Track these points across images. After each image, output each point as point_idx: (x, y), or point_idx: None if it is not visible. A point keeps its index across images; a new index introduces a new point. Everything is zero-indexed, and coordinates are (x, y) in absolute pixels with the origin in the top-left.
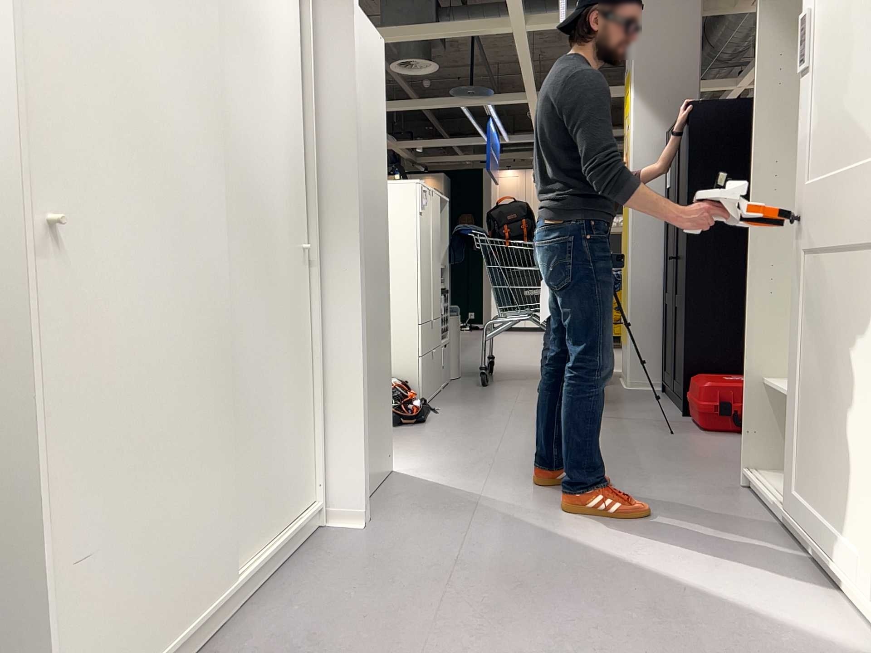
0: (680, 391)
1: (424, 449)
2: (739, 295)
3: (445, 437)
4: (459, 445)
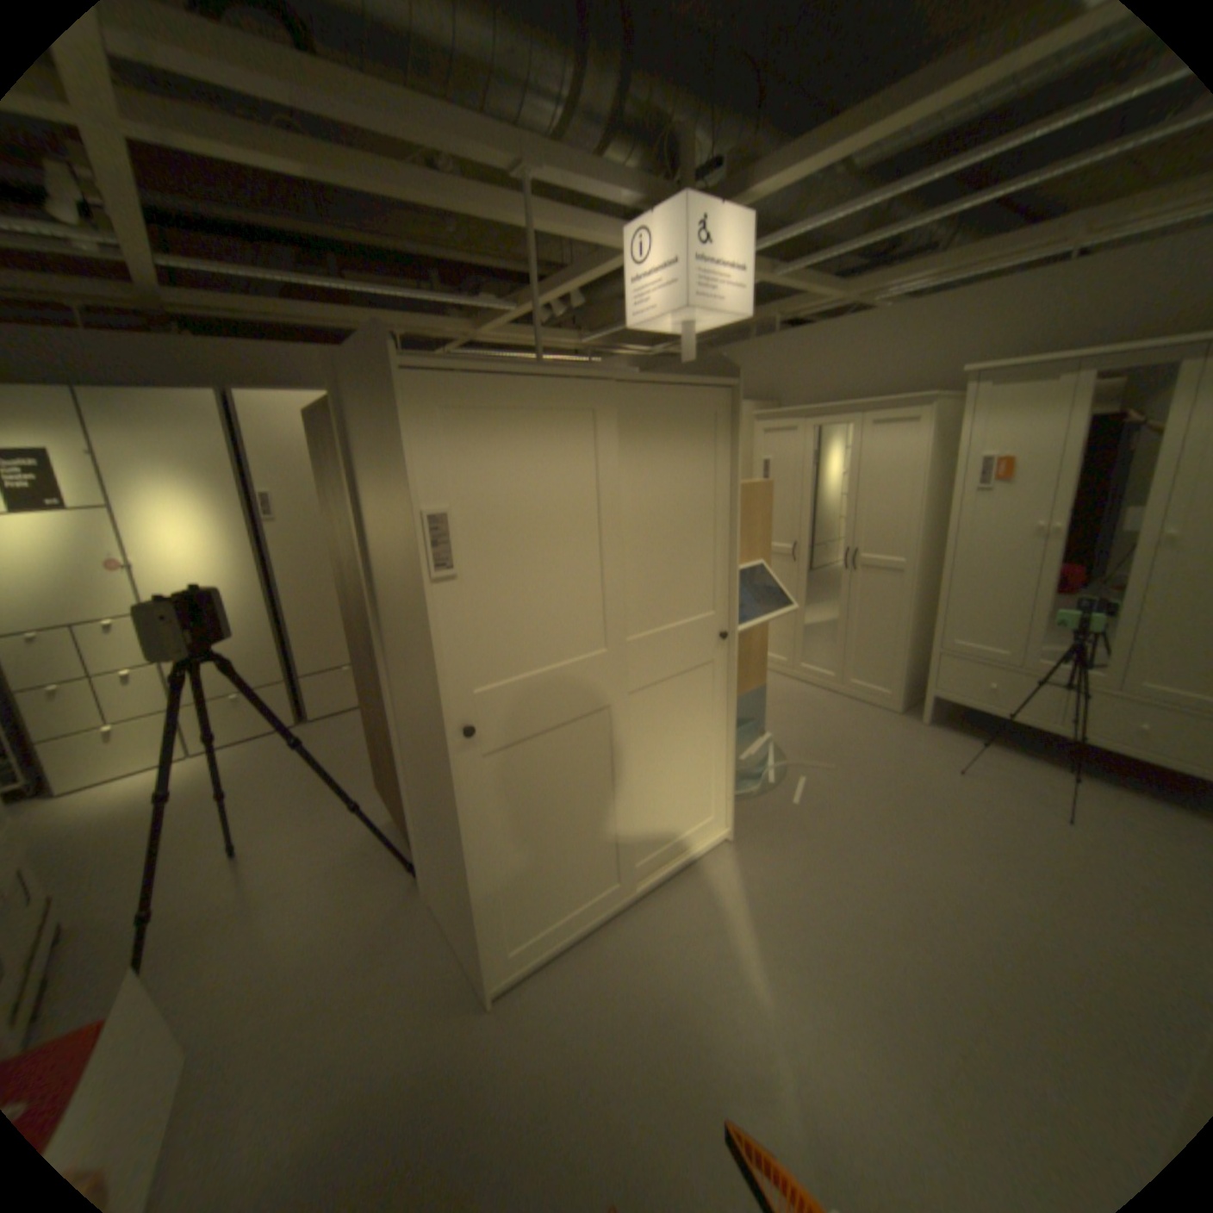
0: None
1: None
2: None
3: None
4: None
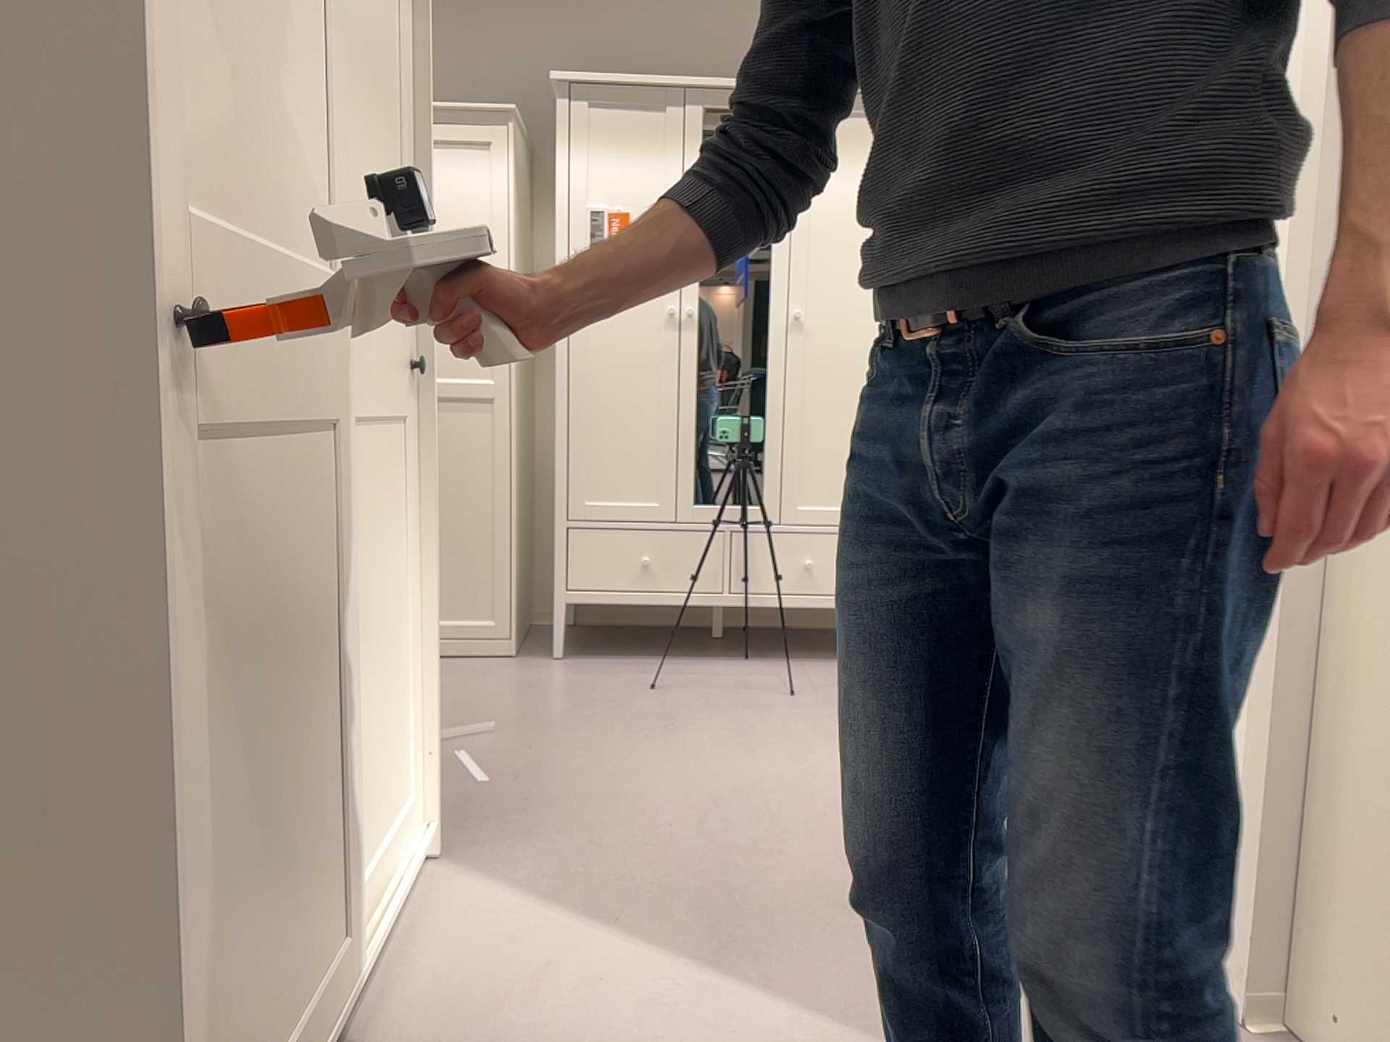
0: None
1: None
2: None
3: None
4: None
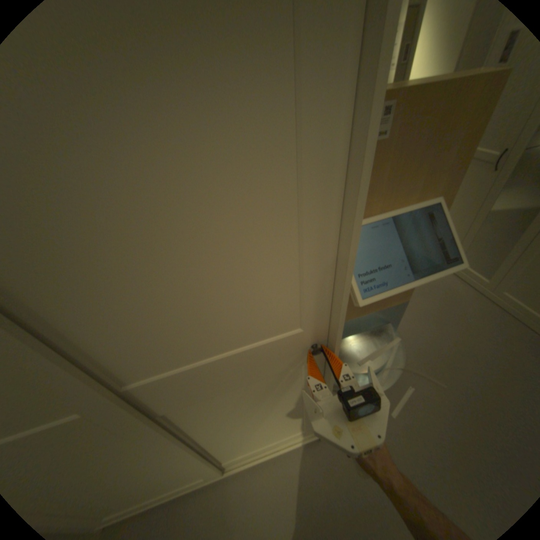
0: None
1: None
2: None
3: None
4: None
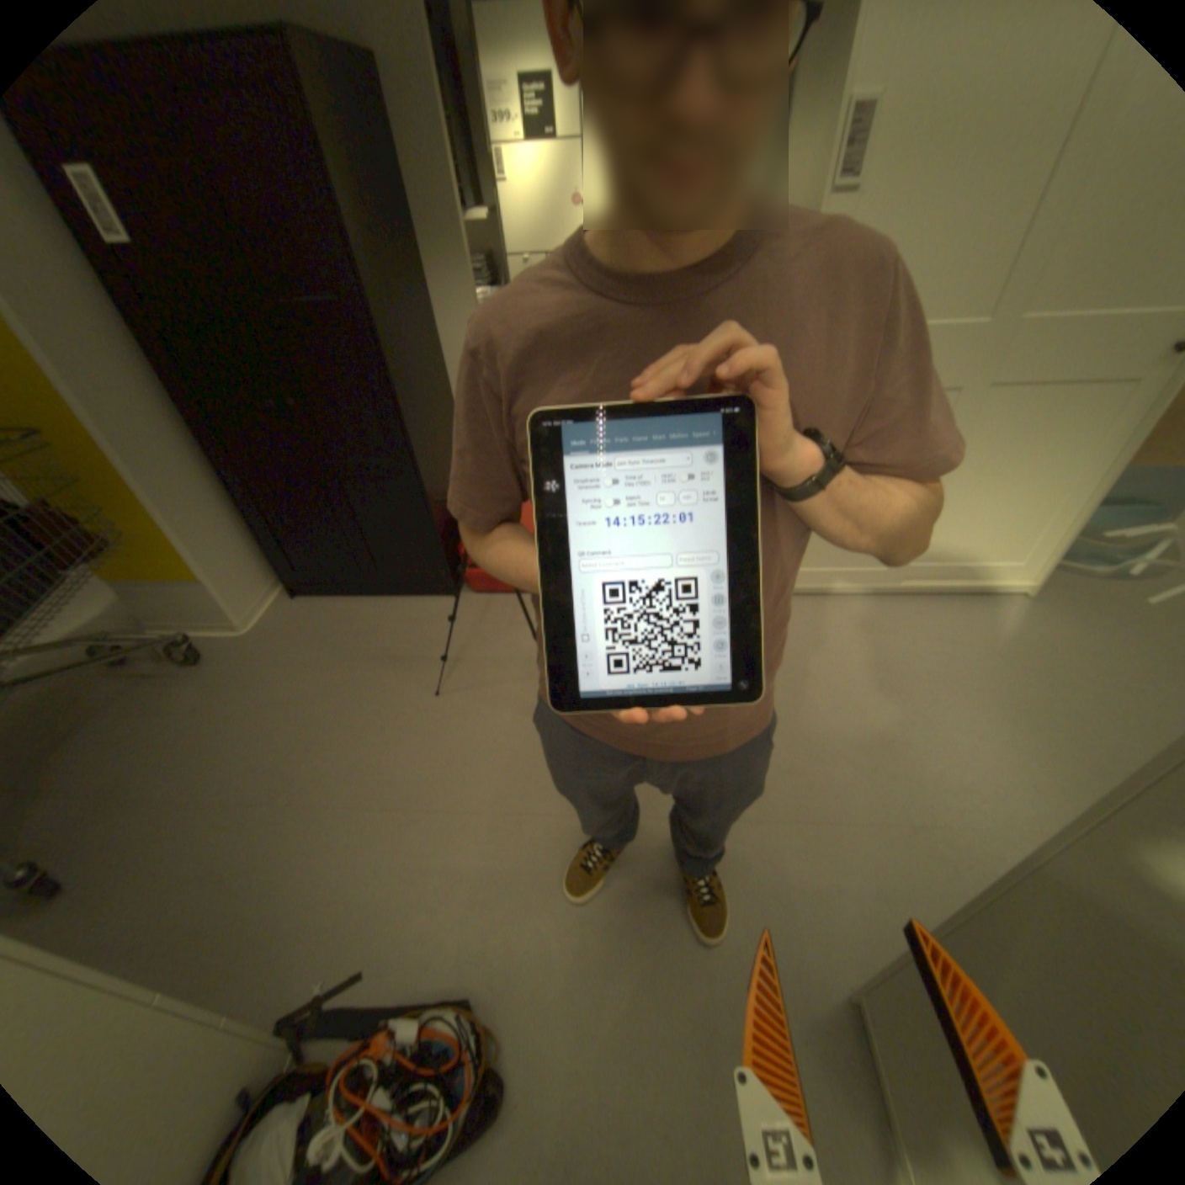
0: (449, 577)
1: (694, 960)
2: (438, 425)
3: (595, 929)
4: (653, 890)
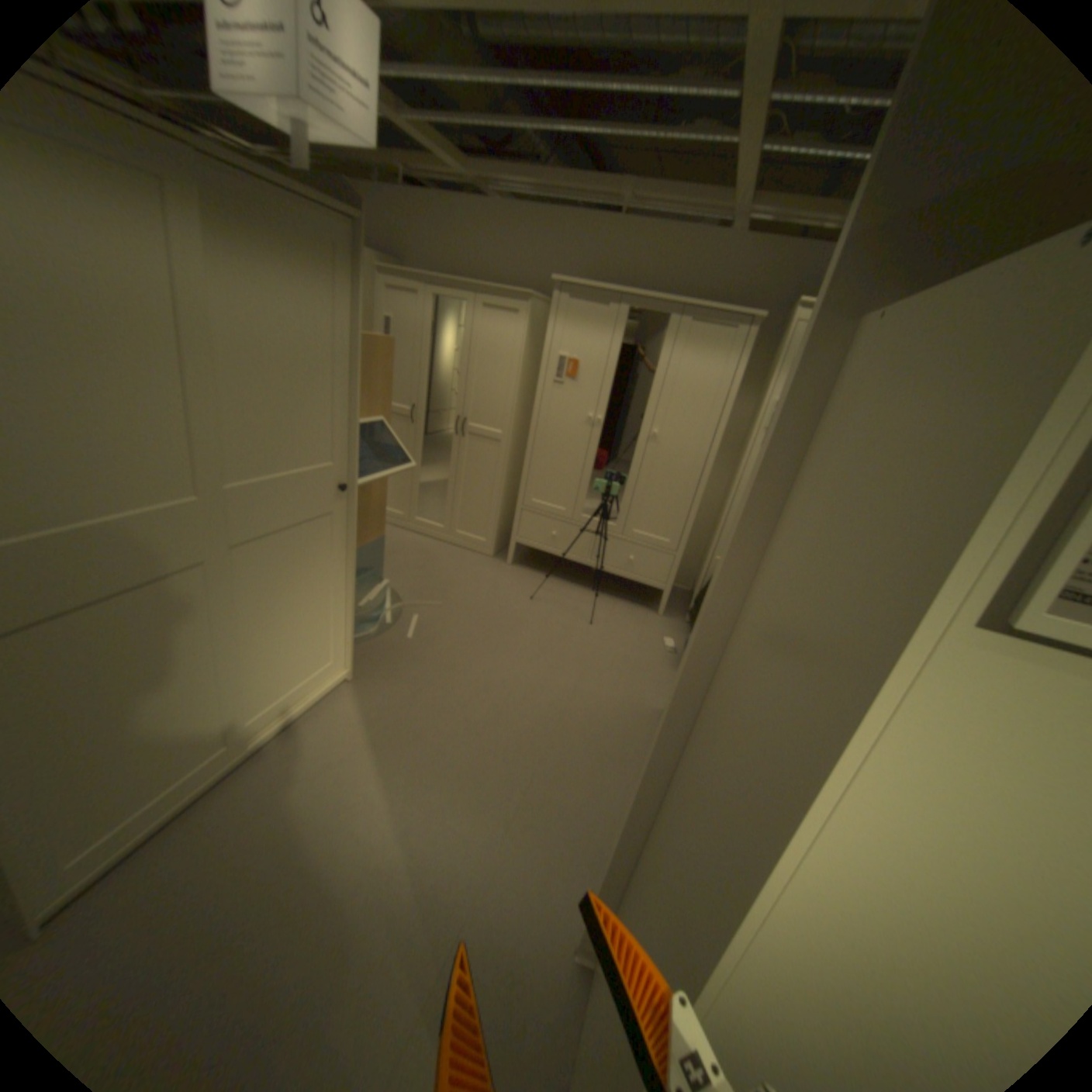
0: None
1: None
2: None
3: None
4: None
